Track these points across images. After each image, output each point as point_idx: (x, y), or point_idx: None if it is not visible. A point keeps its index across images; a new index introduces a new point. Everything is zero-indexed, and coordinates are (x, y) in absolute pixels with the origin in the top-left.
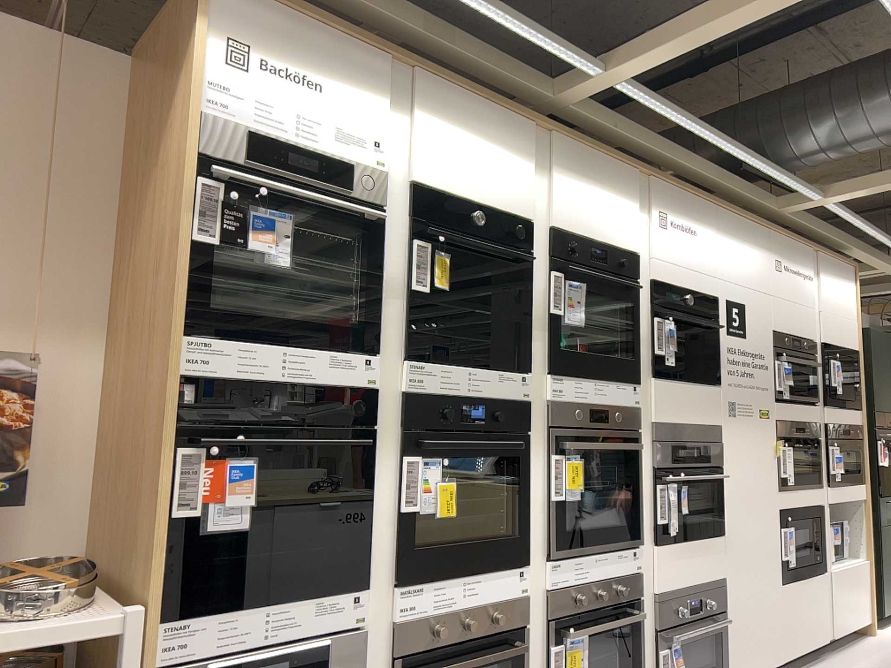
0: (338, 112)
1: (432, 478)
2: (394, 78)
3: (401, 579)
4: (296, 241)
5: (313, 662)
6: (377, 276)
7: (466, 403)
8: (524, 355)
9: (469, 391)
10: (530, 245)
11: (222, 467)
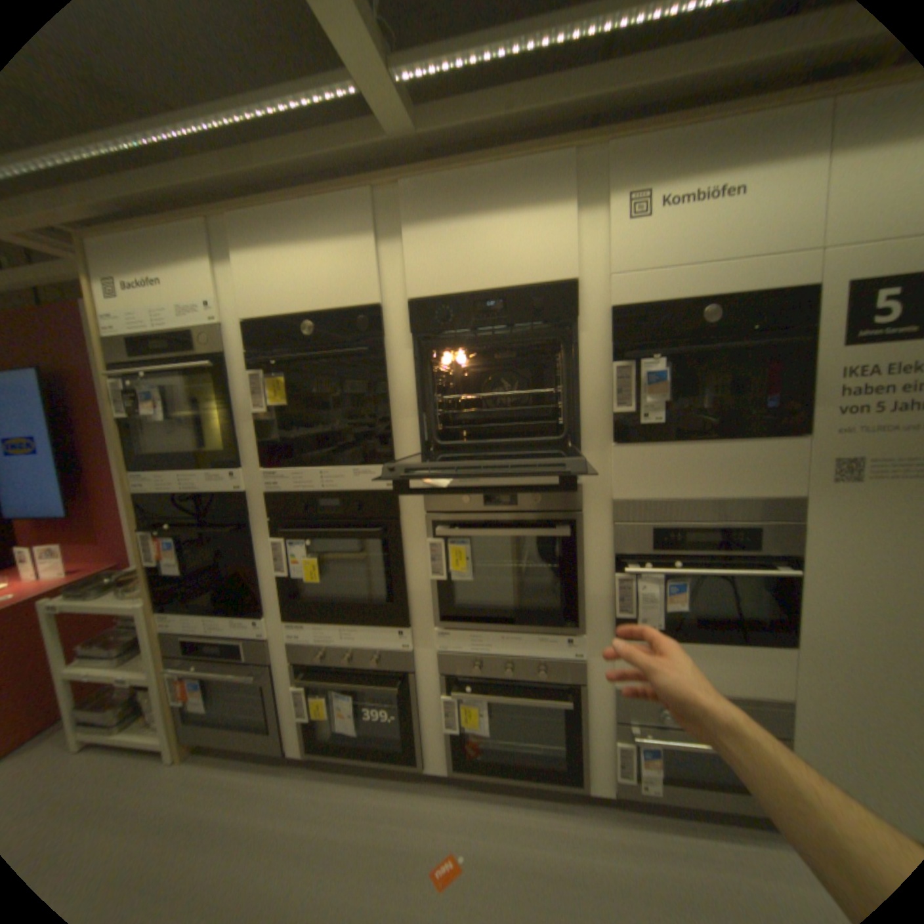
0: (168, 289)
1: (296, 559)
2: (207, 229)
3: (283, 625)
4: (162, 401)
5: (232, 659)
6: (224, 409)
7: (324, 500)
8: (391, 449)
9: (323, 489)
10: (388, 330)
11: (155, 546)
